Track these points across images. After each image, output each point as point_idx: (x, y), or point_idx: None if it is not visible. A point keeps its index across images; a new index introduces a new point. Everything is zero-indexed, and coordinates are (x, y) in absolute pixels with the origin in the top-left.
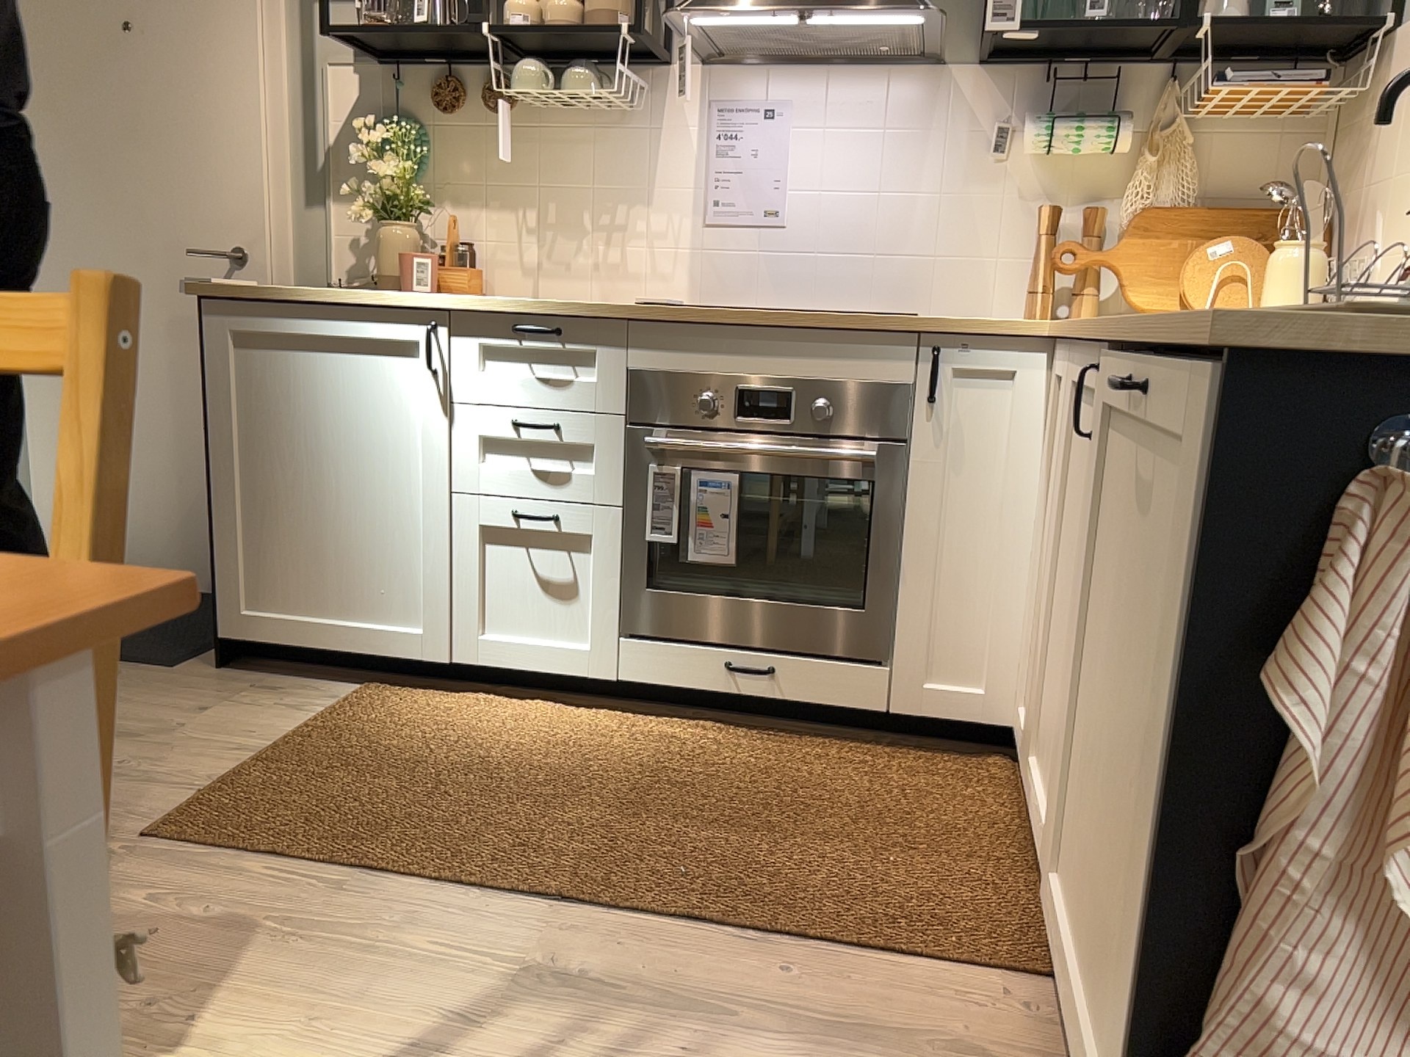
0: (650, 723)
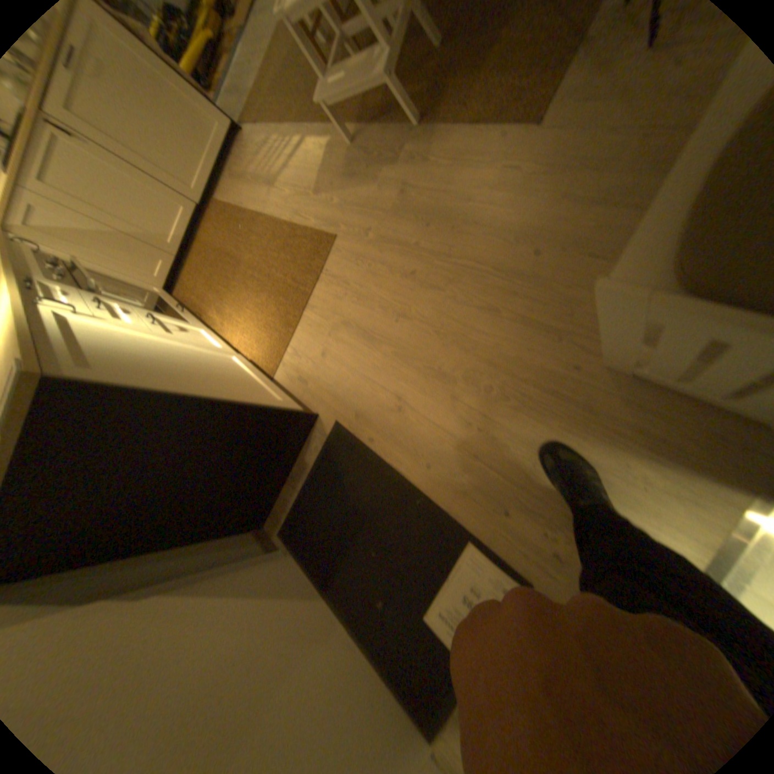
0: (220, 328)
